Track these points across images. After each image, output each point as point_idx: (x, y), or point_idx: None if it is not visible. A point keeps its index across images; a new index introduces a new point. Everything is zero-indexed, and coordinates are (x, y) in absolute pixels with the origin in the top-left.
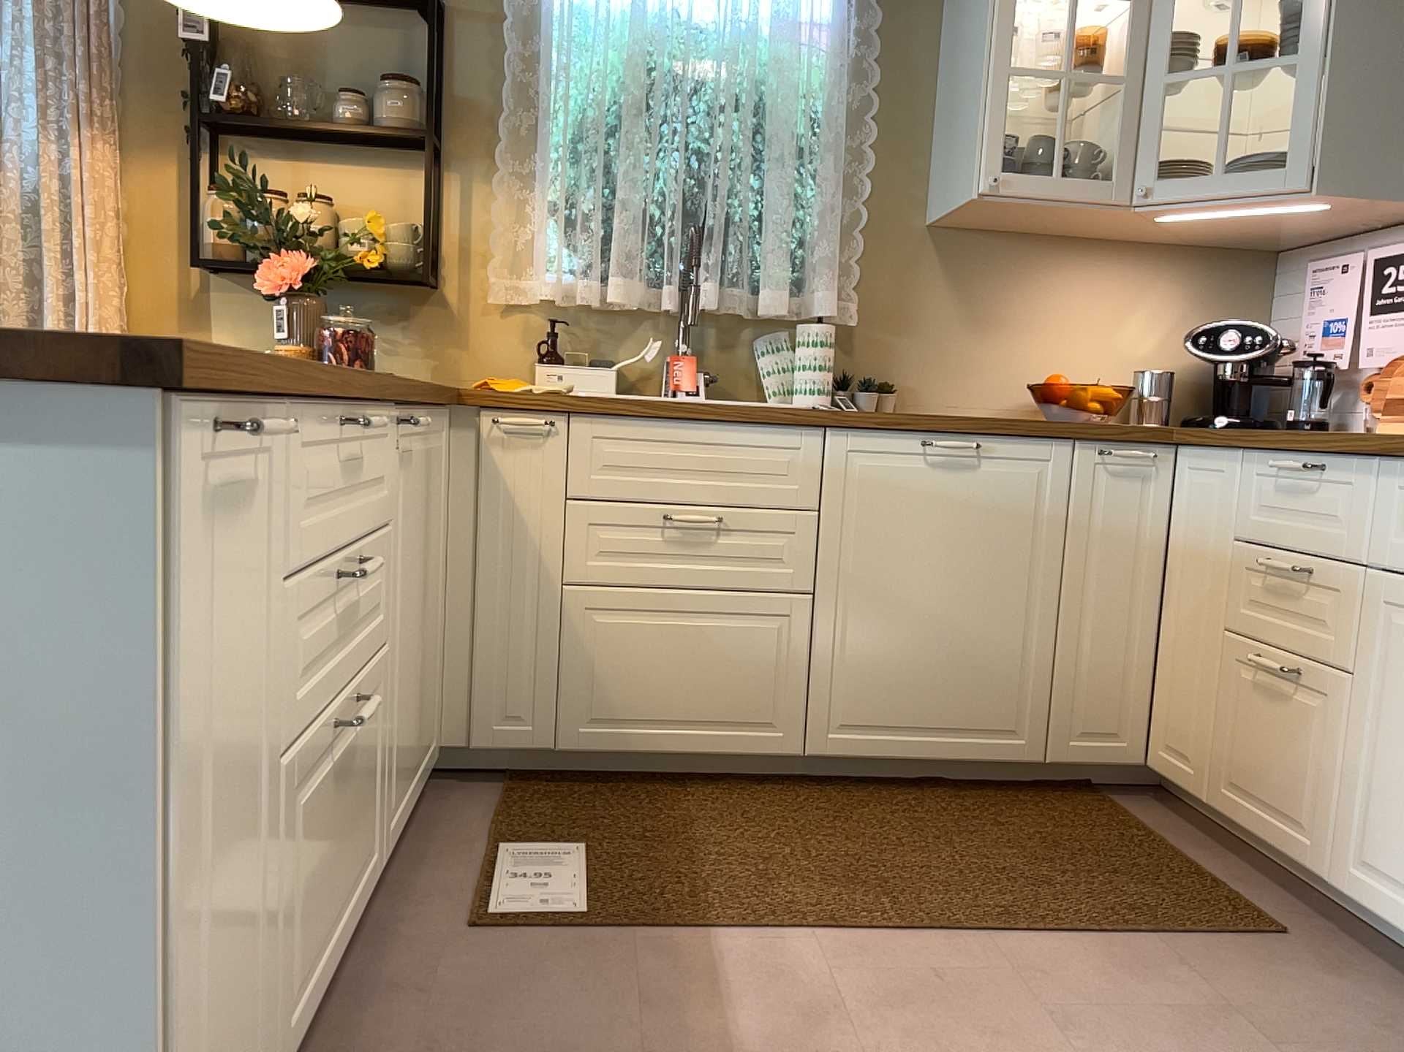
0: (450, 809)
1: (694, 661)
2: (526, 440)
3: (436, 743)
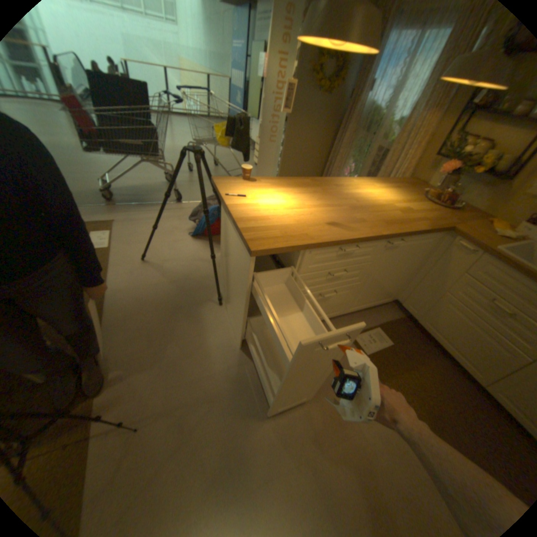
0: (386, 312)
1: (471, 339)
2: (467, 251)
3: (395, 298)
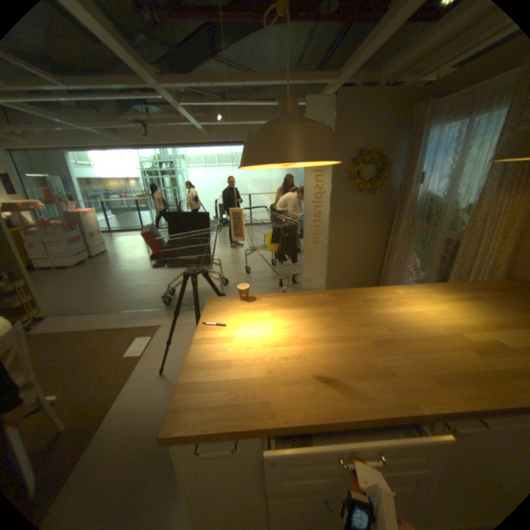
0: None
1: None
2: None
3: None
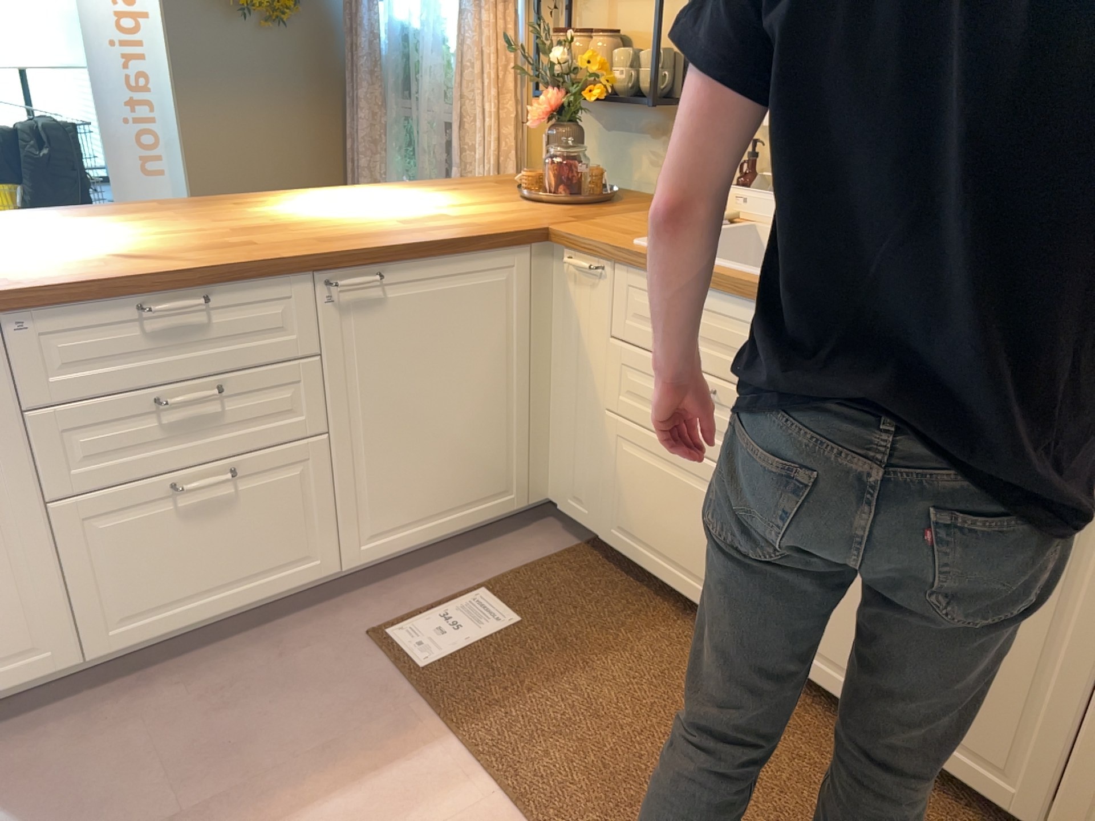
0: (519, 545)
1: (688, 515)
2: (589, 278)
3: (533, 494)
